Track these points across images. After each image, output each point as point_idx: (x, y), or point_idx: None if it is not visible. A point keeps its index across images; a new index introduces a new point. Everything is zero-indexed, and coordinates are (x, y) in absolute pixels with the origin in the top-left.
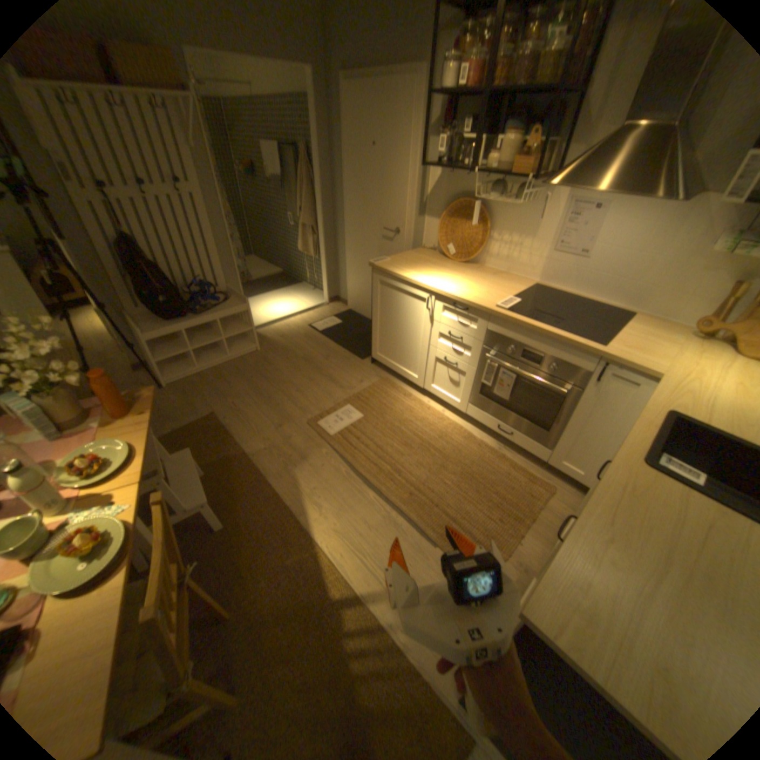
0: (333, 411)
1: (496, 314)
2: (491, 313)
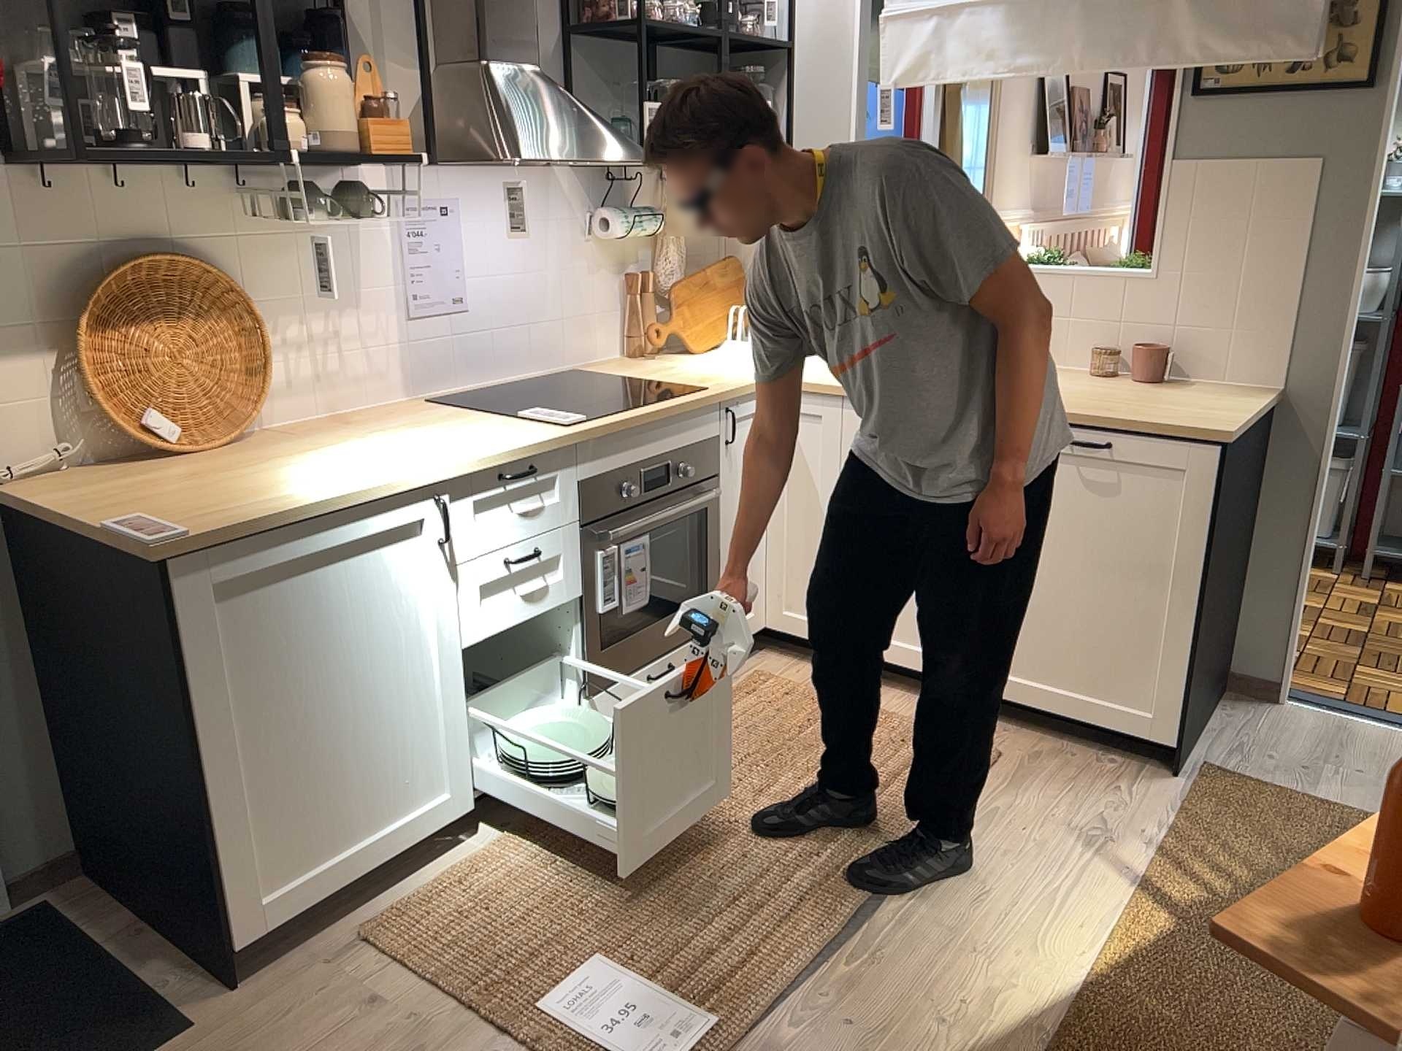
0: (587, 1047)
1: (594, 433)
2: (582, 440)
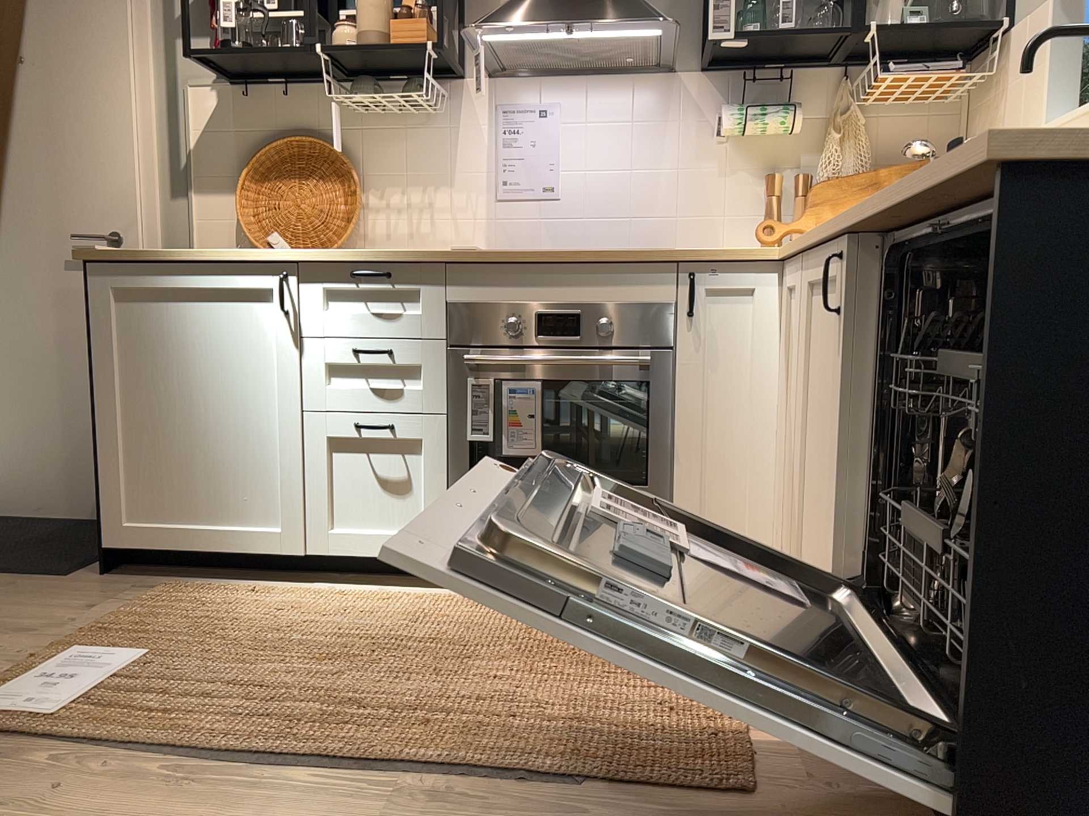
0: (24, 678)
1: (463, 257)
2: (449, 261)
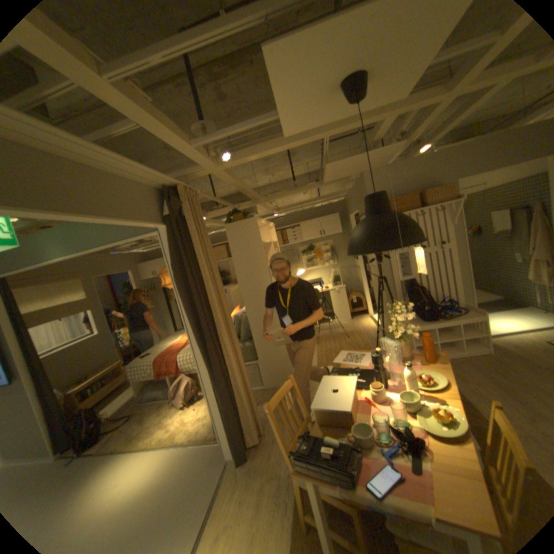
0: None
1: None
2: None
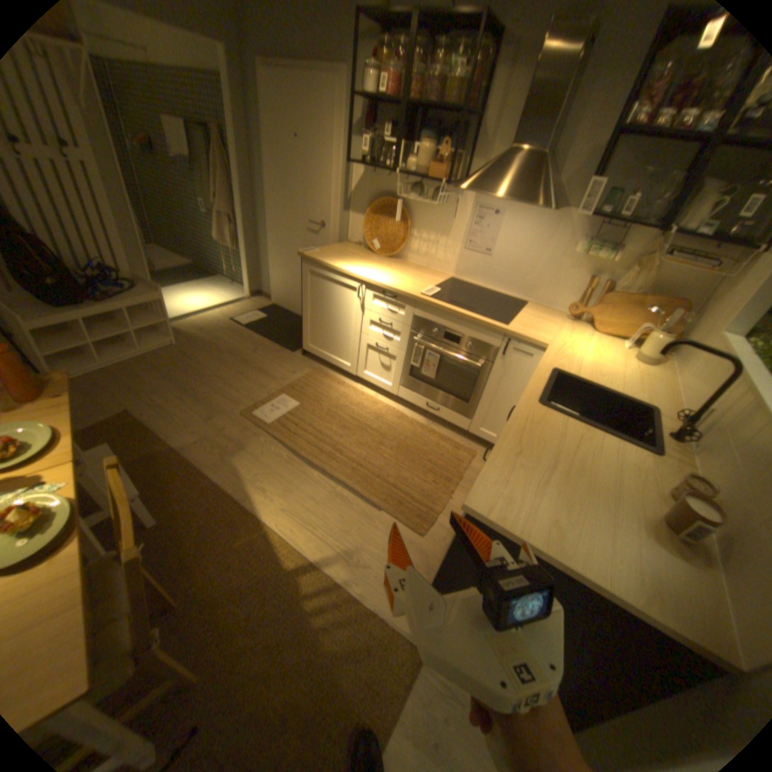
0: (268, 402)
1: (422, 301)
2: (417, 301)
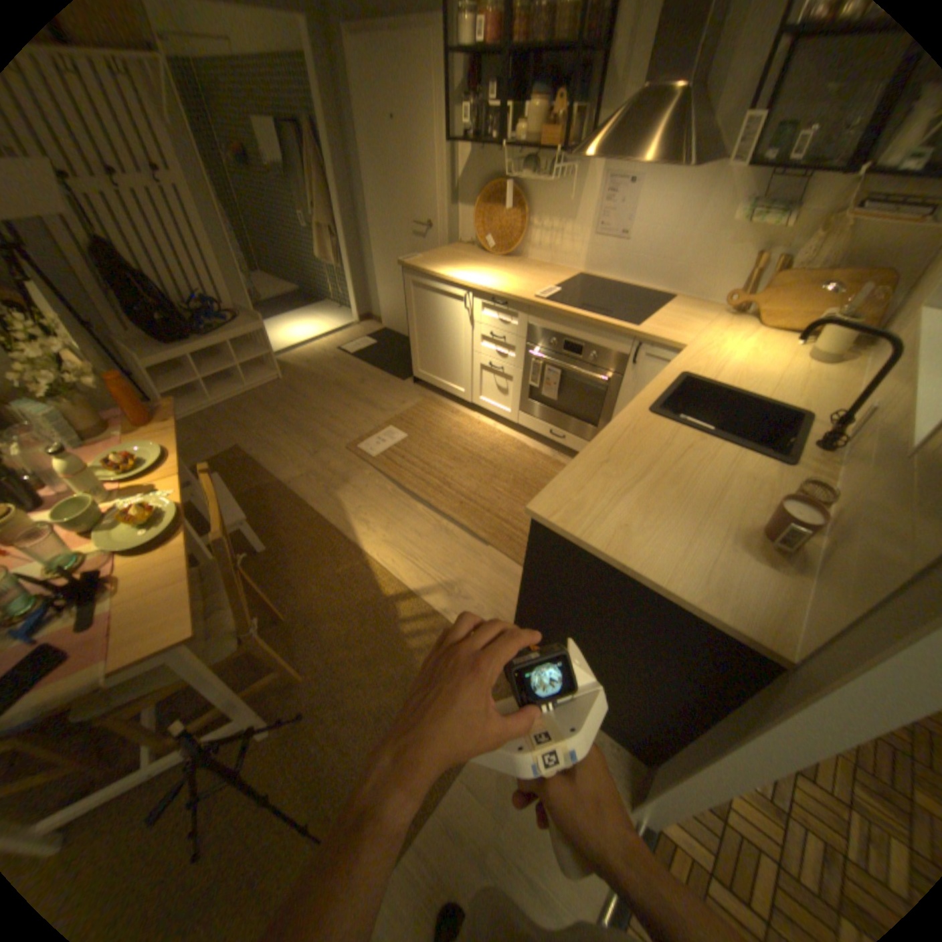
0: (374, 435)
1: (535, 306)
2: (529, 306)
